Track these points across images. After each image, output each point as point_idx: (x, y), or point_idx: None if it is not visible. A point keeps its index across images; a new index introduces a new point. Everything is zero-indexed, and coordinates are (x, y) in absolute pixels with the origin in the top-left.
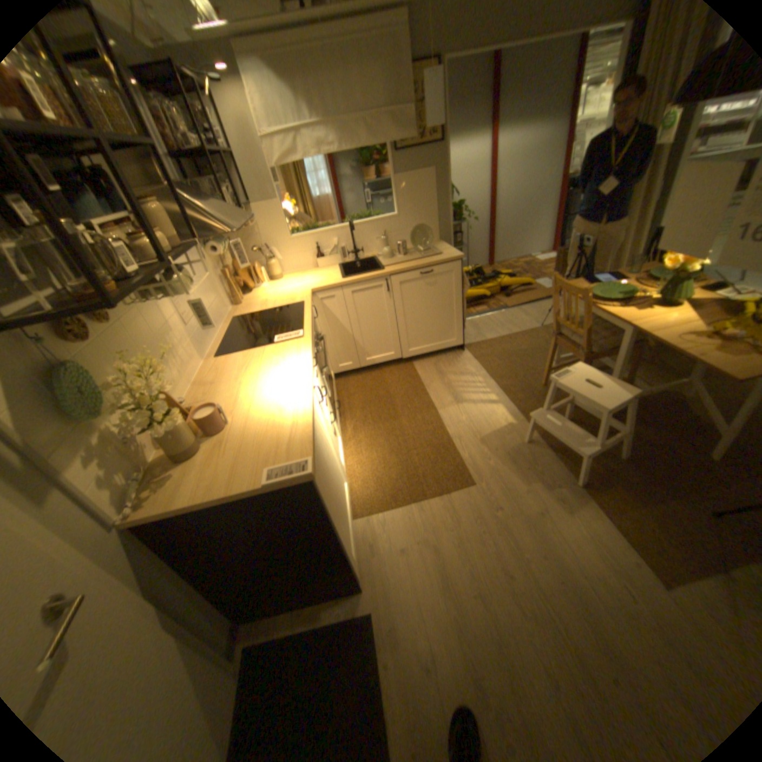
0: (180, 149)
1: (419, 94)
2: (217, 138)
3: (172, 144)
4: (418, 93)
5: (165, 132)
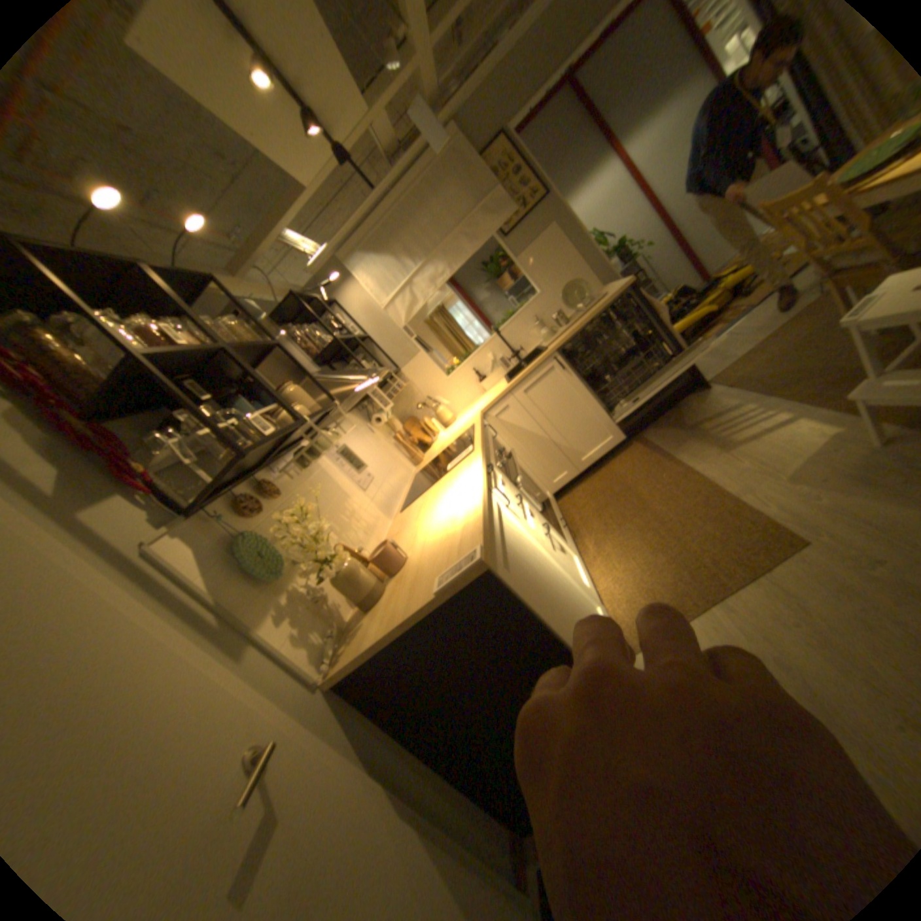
0: (325, 351)
1: (512, 176)
2: (356, 332)
3: (317, 350)
4: (510, 176)
5: (309, 345)
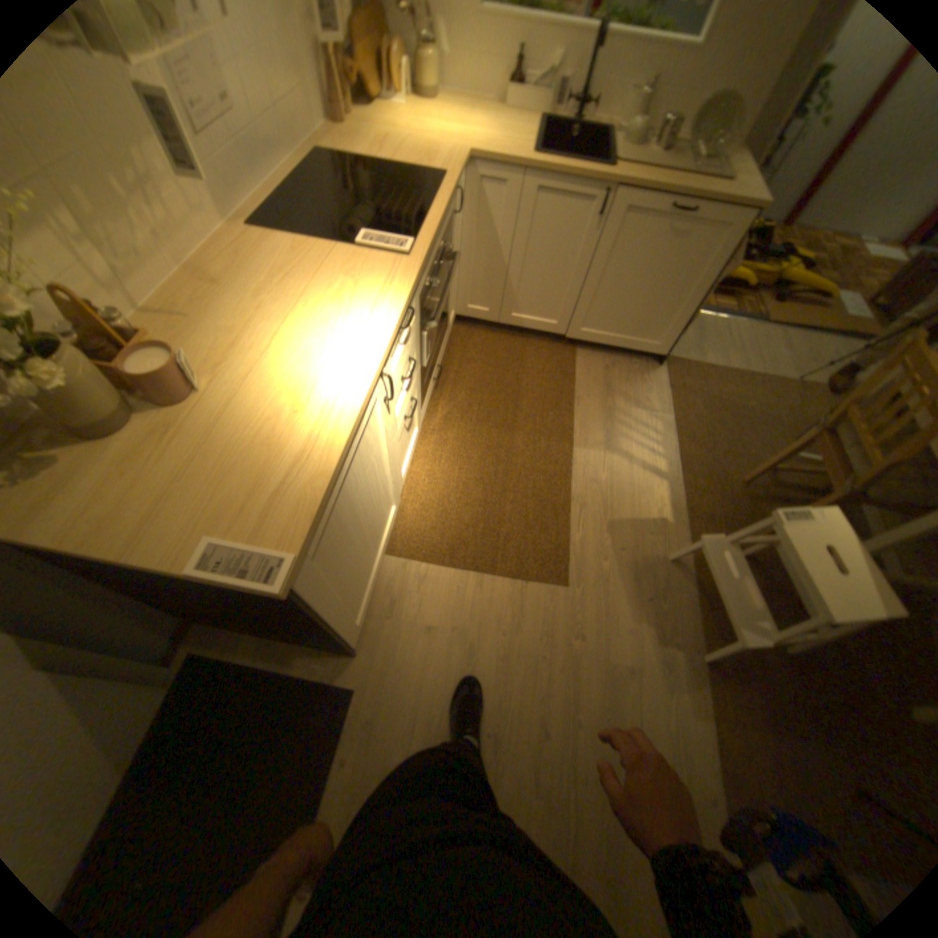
0: None
1: None
2: None
3: None
4: None
5: None
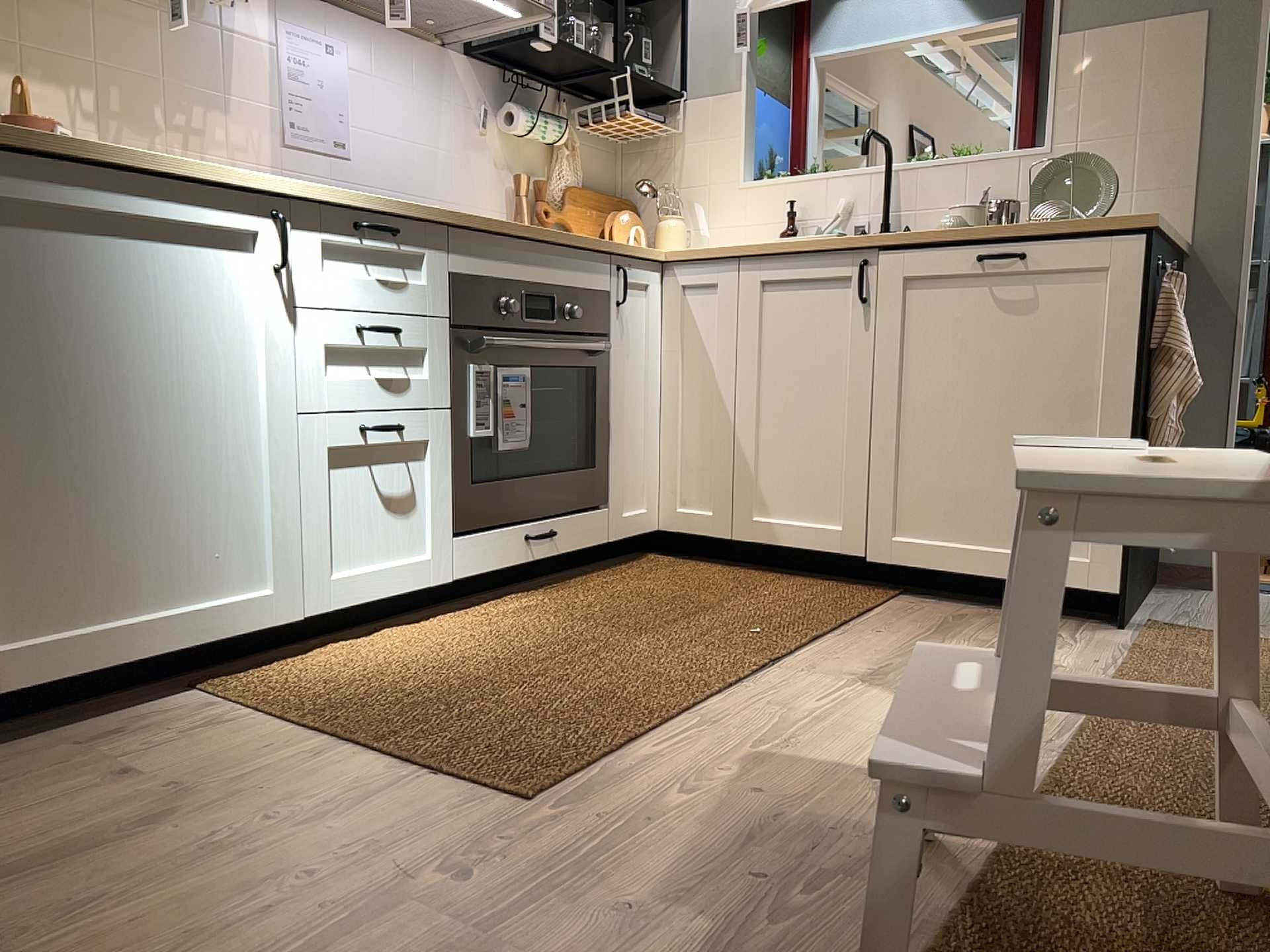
0: None
1: None
2: None
3: None
4: None
5: None
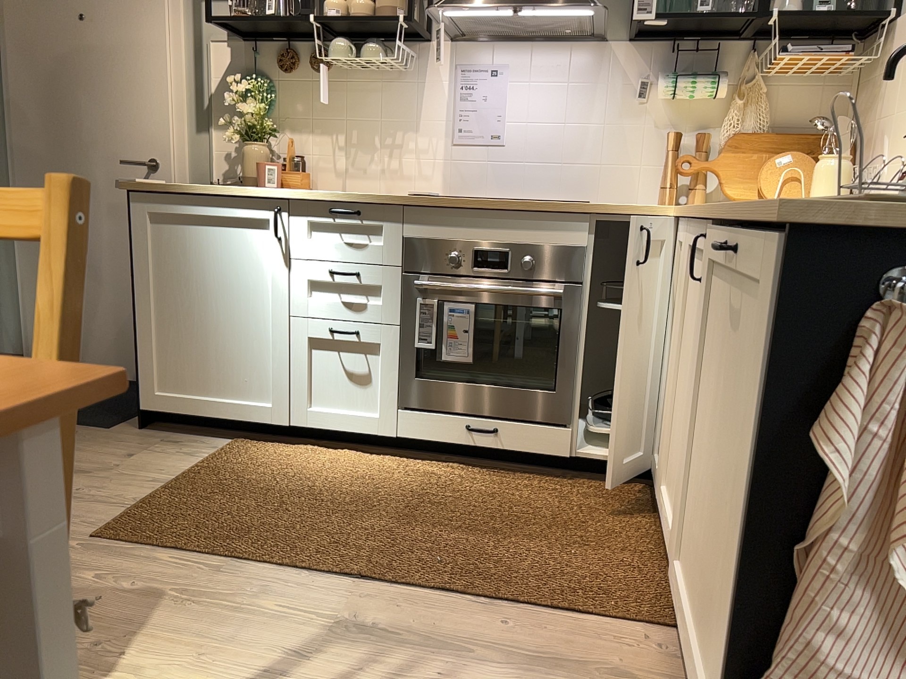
0: None
1: None
2: None
3: None
4: None
5: None
